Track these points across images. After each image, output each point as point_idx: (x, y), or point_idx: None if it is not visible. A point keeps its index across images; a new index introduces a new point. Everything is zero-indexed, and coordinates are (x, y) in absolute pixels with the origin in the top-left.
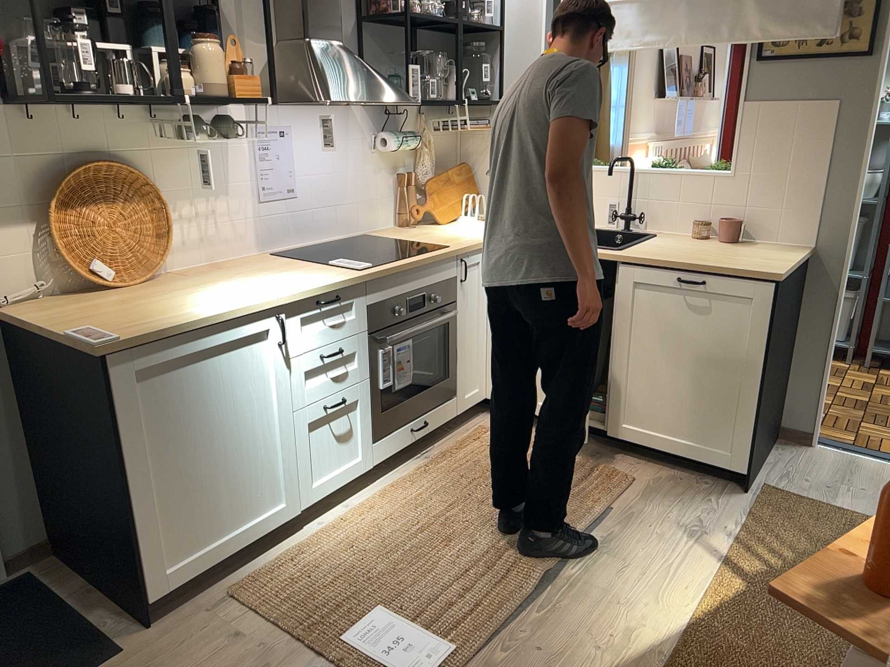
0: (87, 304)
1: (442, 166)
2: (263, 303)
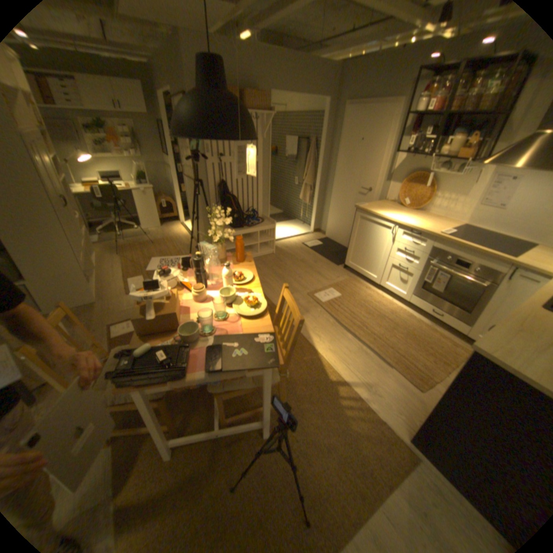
0: (390, 205)
1: None
2: (392, 218)
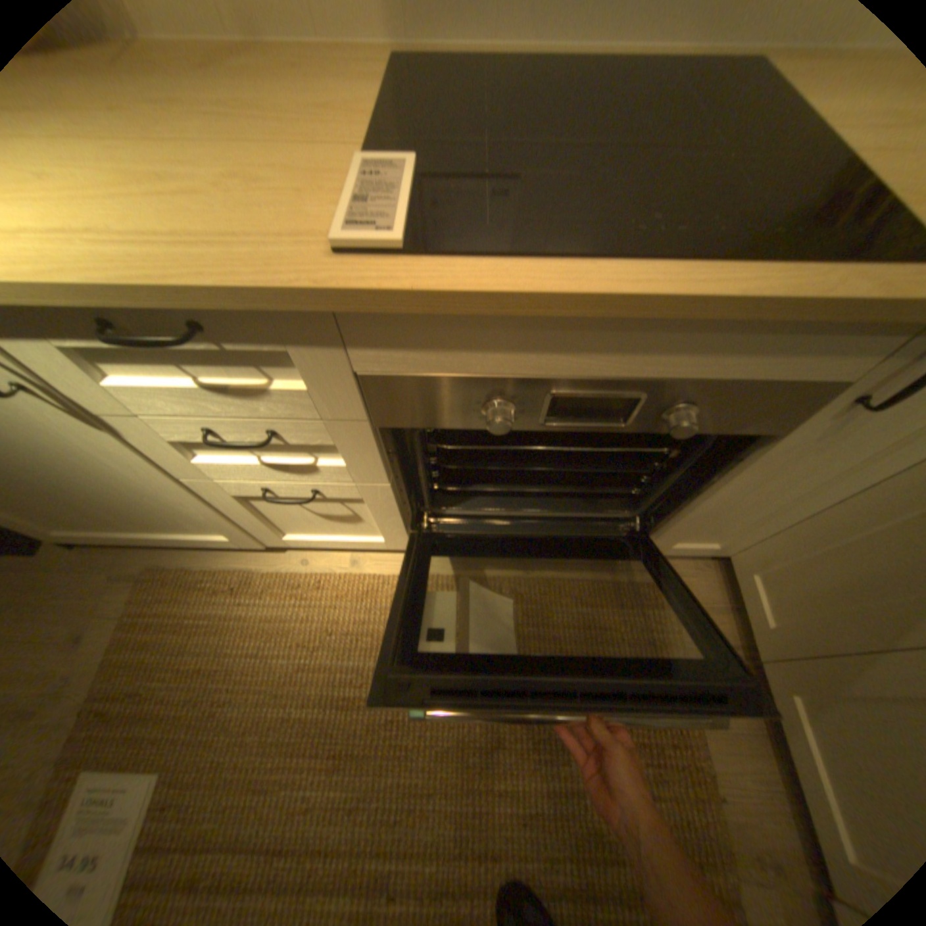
0: None
1: None
2: None
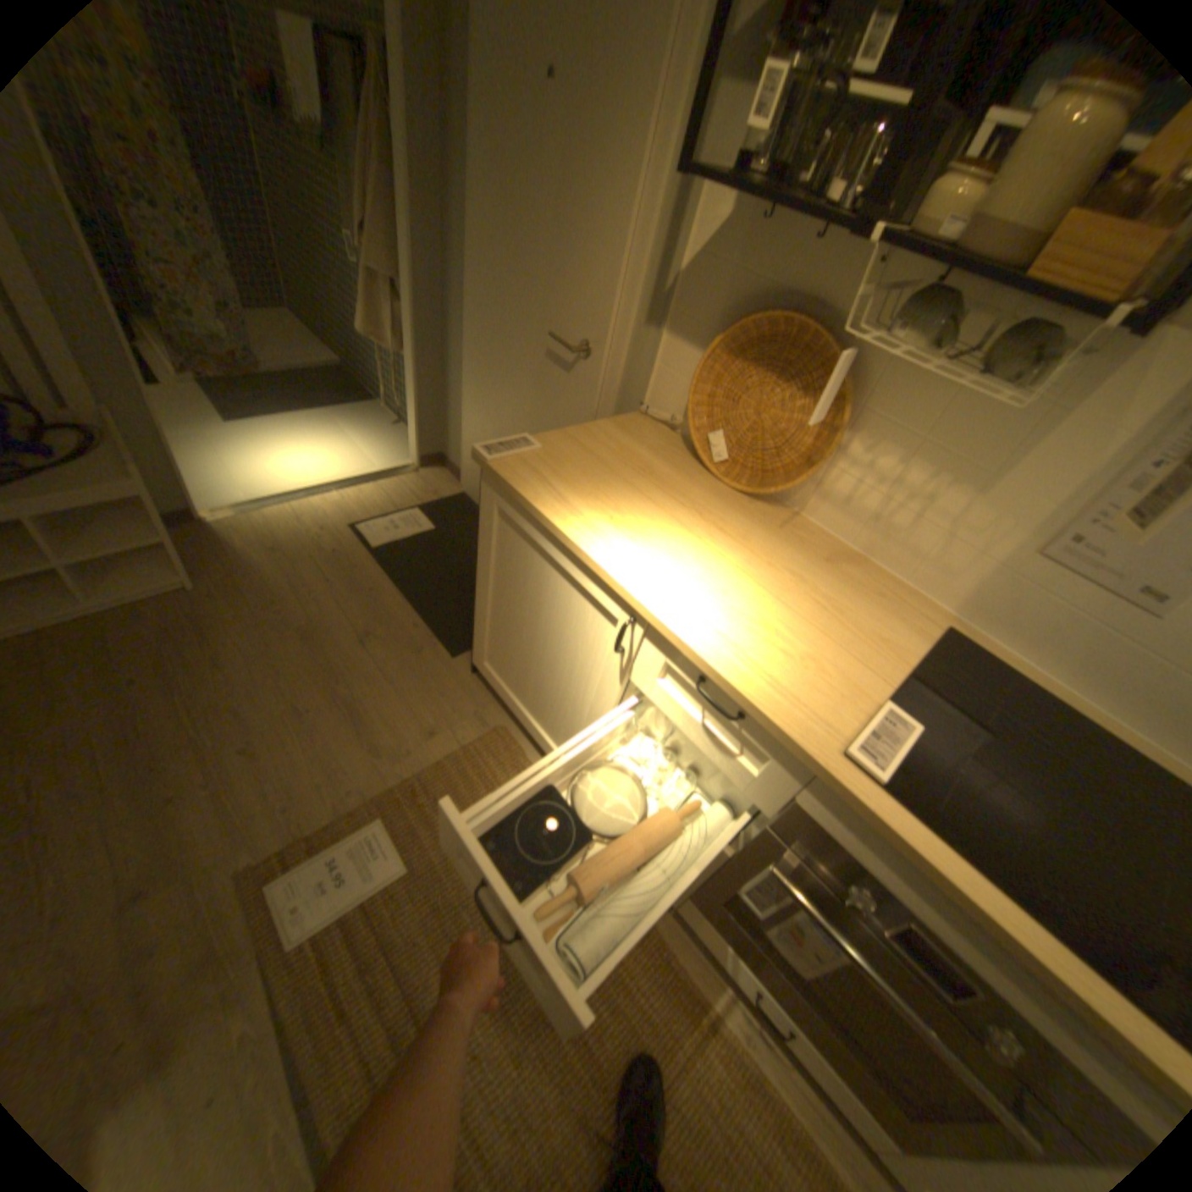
0: (648, 453)
1: None
2: (620, 583)
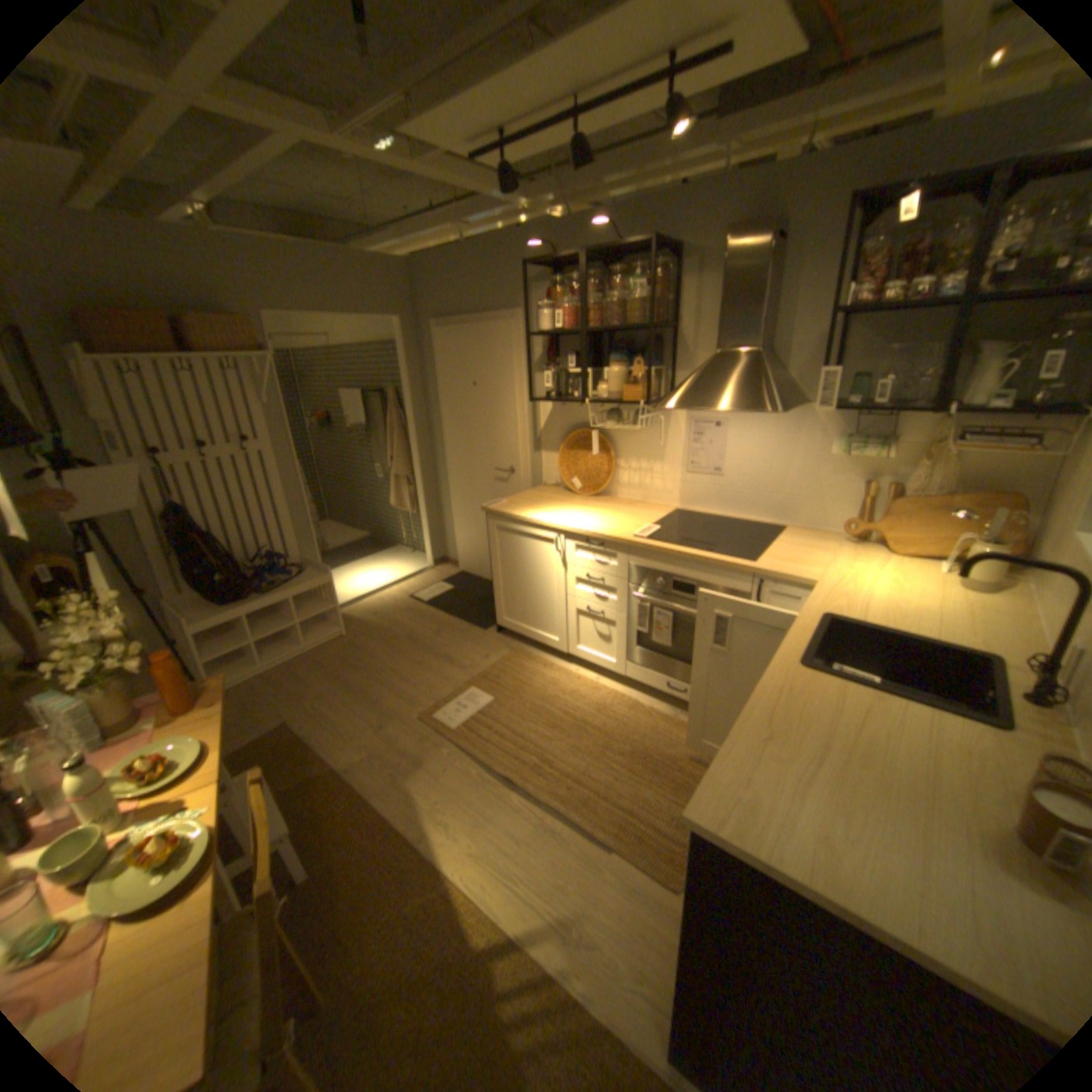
0: (548, 495)
1: (992, 490)
2: (548, 523)
